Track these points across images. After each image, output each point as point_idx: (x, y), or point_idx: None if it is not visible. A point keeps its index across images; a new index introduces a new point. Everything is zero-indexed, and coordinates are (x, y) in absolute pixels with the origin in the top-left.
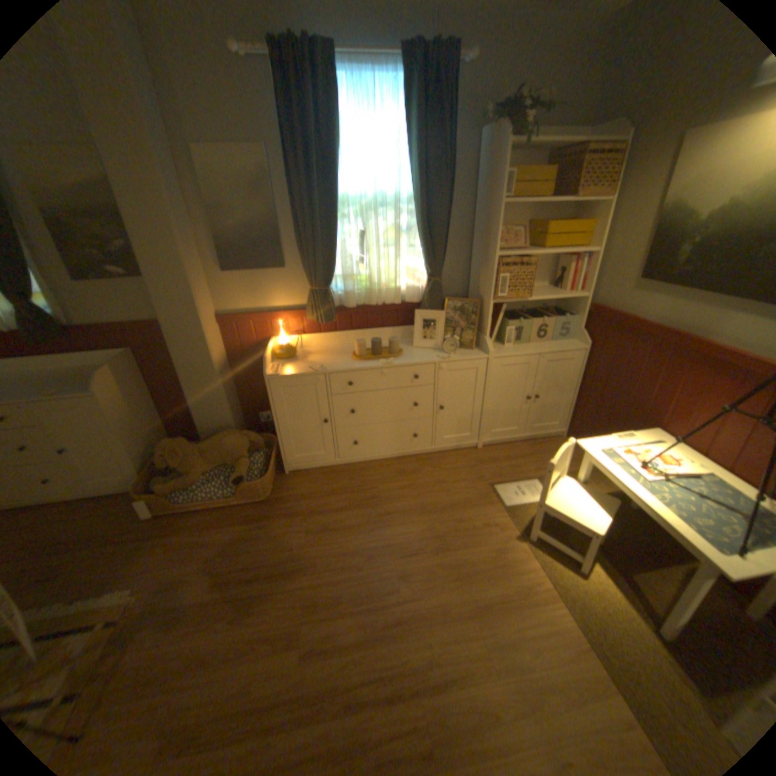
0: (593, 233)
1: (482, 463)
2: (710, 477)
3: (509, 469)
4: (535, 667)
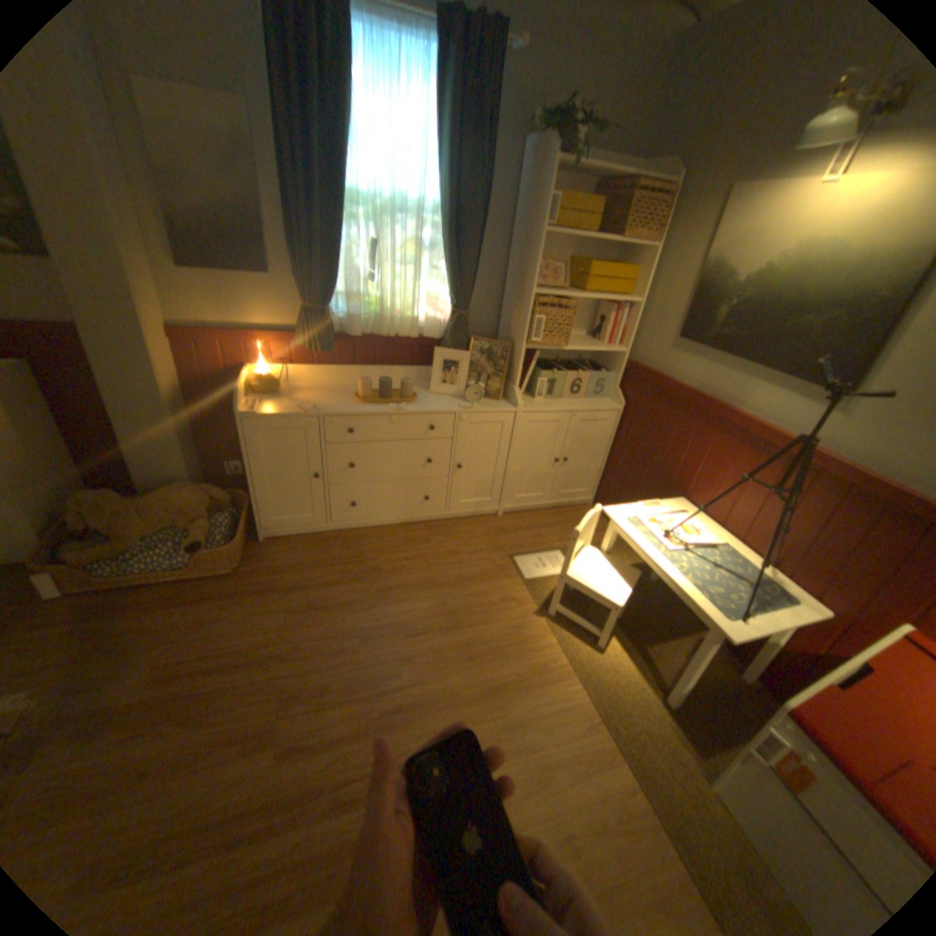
0: (636, 281)
1: (502, 532)
2: (724, 547)
3: (531, 539)
4: (545, 745)
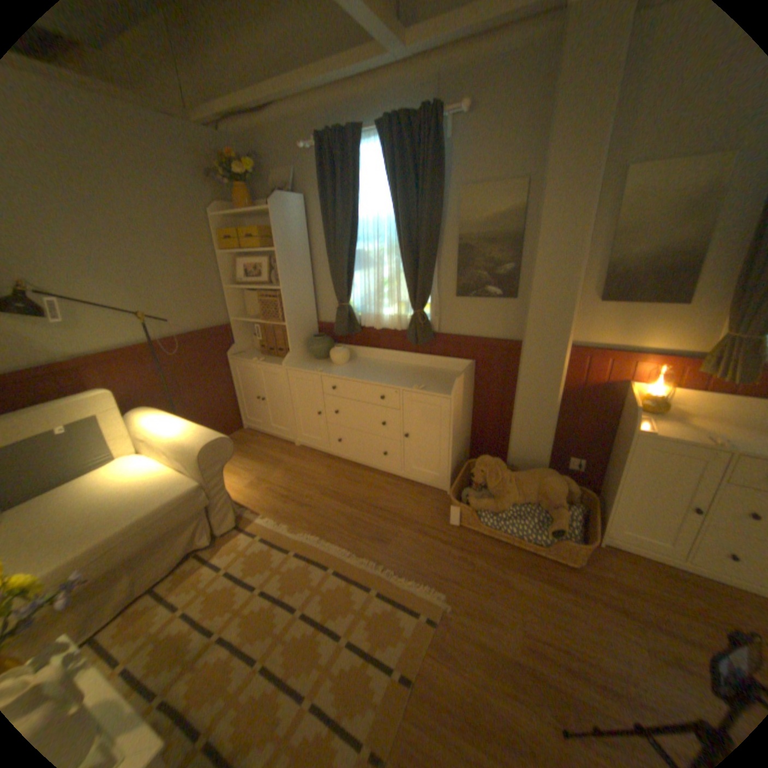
0: None
1: None
2: None
3: None
4: None
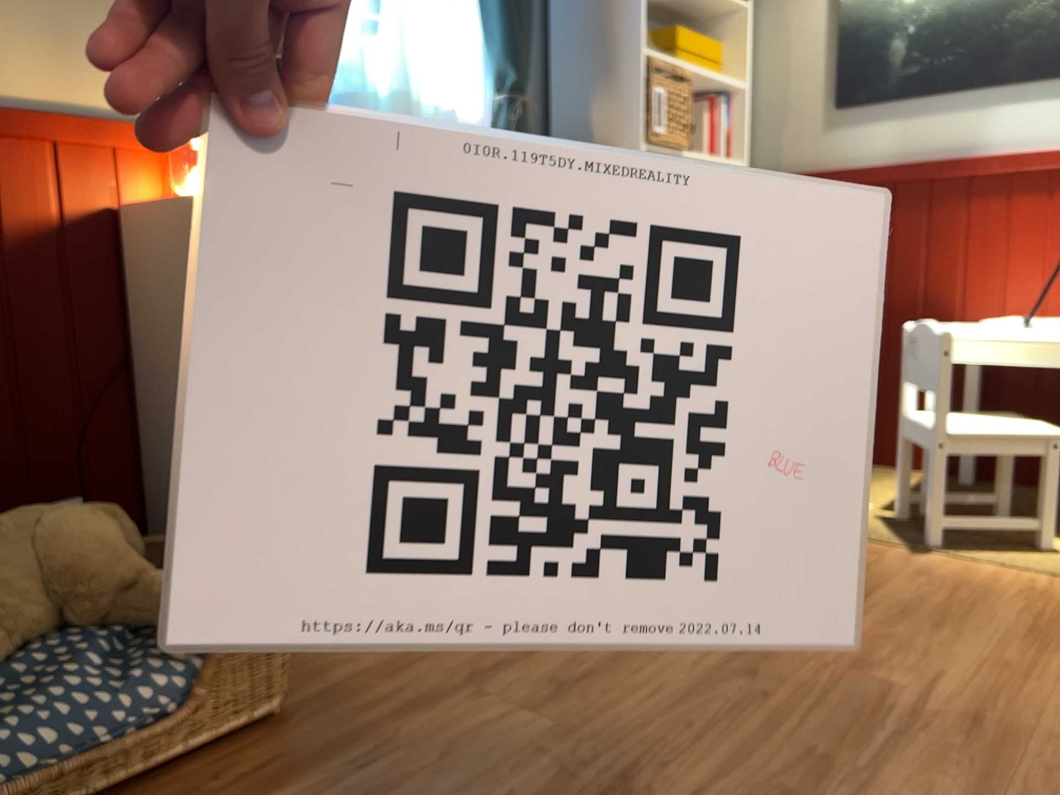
0: (724, 62)
1: None
2: None
3: None
4: None
